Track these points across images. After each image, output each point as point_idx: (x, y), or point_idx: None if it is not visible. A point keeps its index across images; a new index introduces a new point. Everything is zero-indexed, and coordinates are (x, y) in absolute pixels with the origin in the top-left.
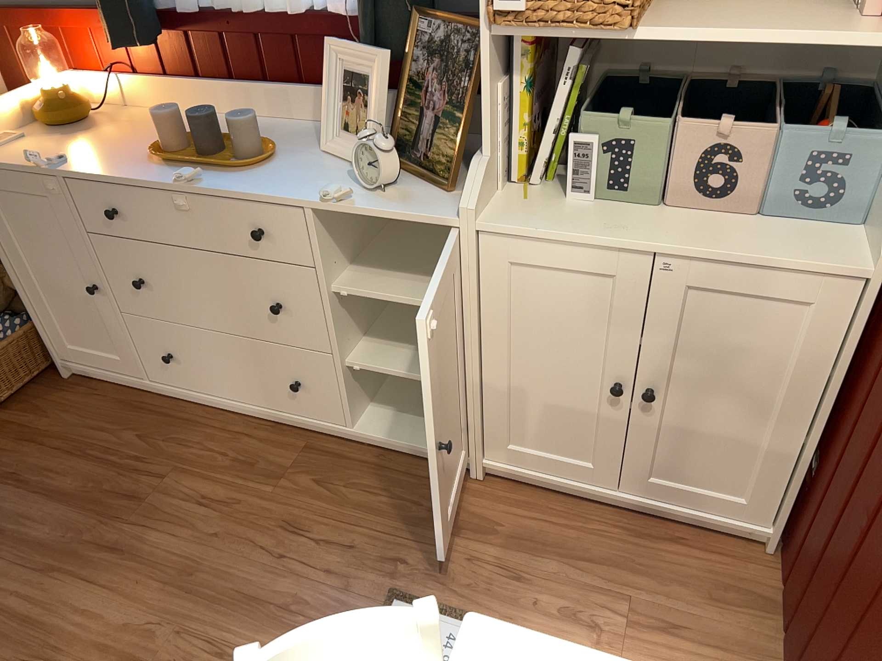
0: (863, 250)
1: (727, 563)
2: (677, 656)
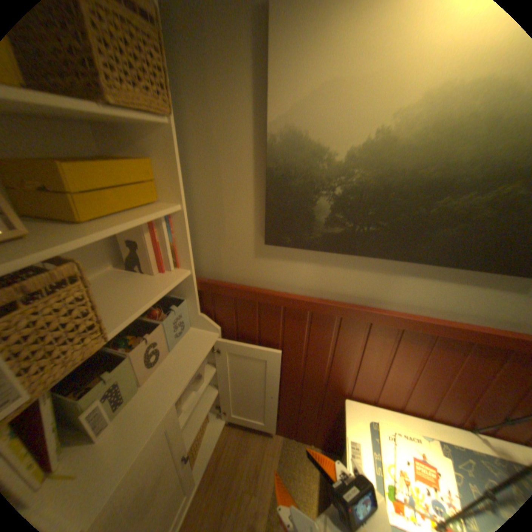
0: (208, 330)
1: (232, 439)
2: (269, 473)
